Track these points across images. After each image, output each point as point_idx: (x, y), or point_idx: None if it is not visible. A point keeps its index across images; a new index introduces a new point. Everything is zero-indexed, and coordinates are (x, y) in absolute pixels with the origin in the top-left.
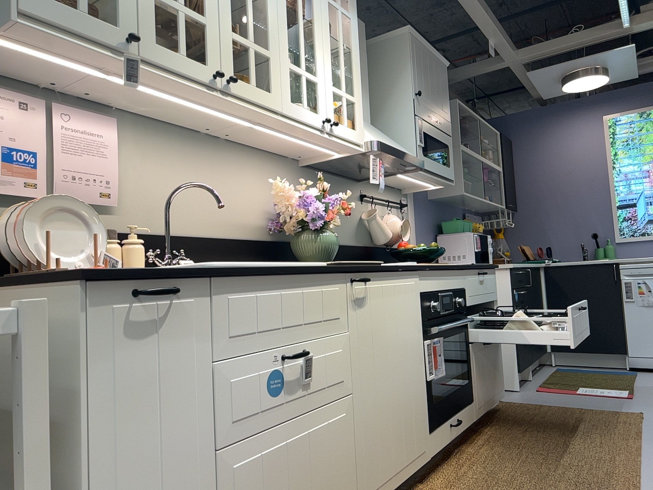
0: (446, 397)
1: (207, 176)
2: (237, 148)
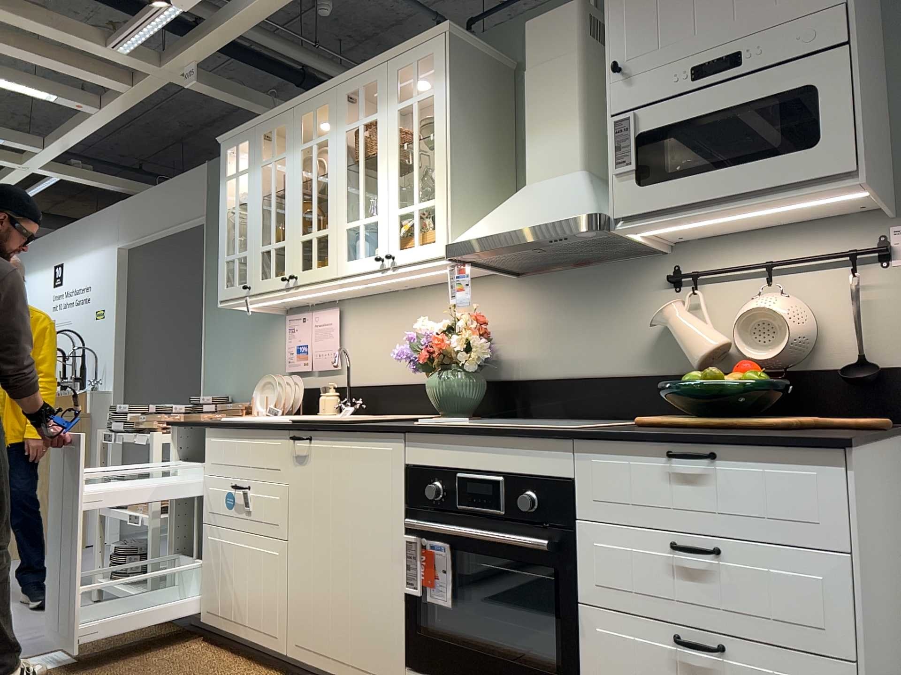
0: (459, 647)
1: (401, 327)
2: (430, 289)
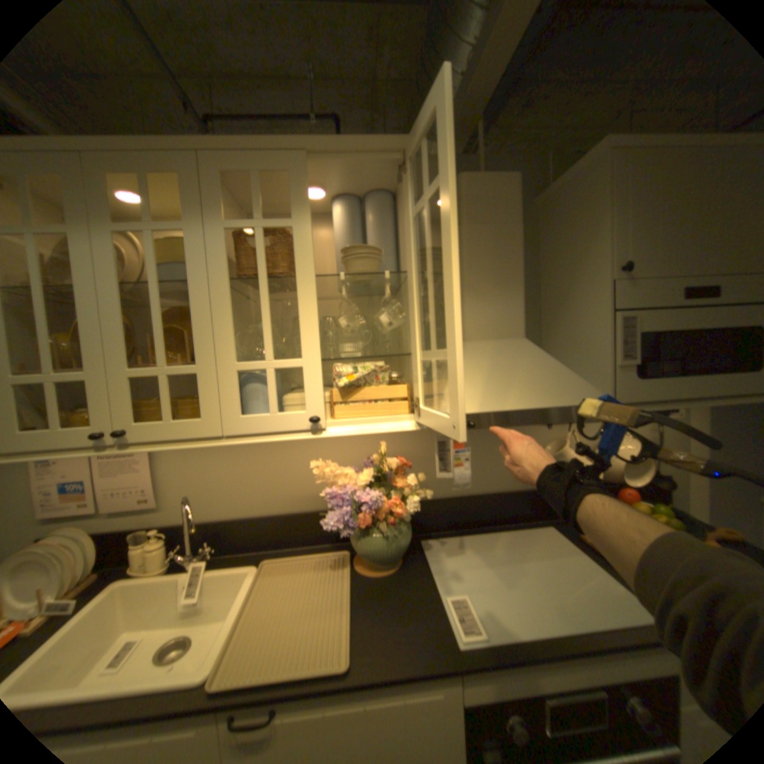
0: None
1: (259, 456)
2: None
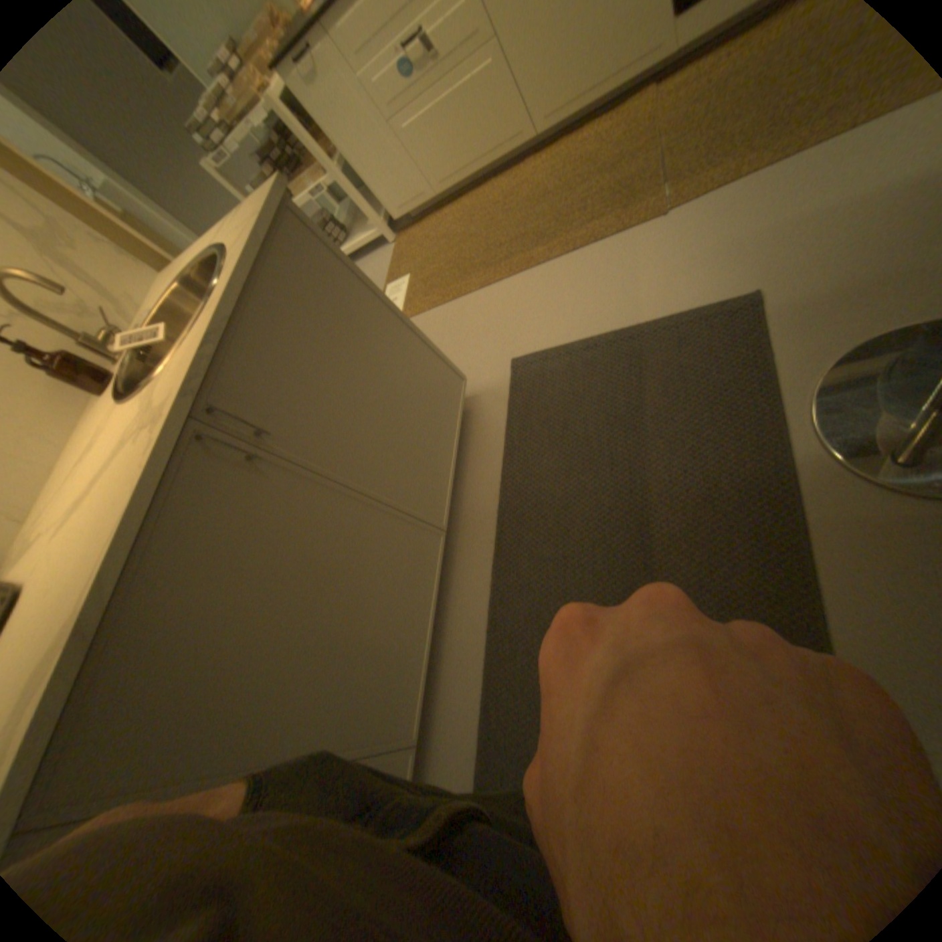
0: None
1: None
2: None
